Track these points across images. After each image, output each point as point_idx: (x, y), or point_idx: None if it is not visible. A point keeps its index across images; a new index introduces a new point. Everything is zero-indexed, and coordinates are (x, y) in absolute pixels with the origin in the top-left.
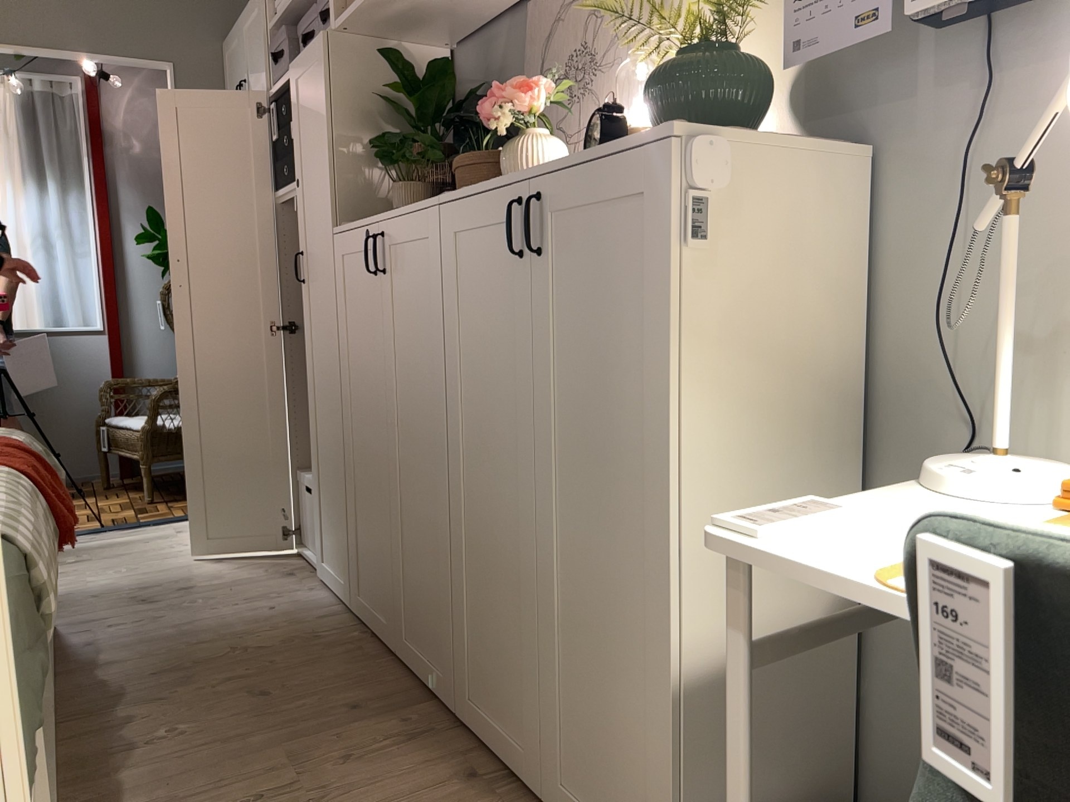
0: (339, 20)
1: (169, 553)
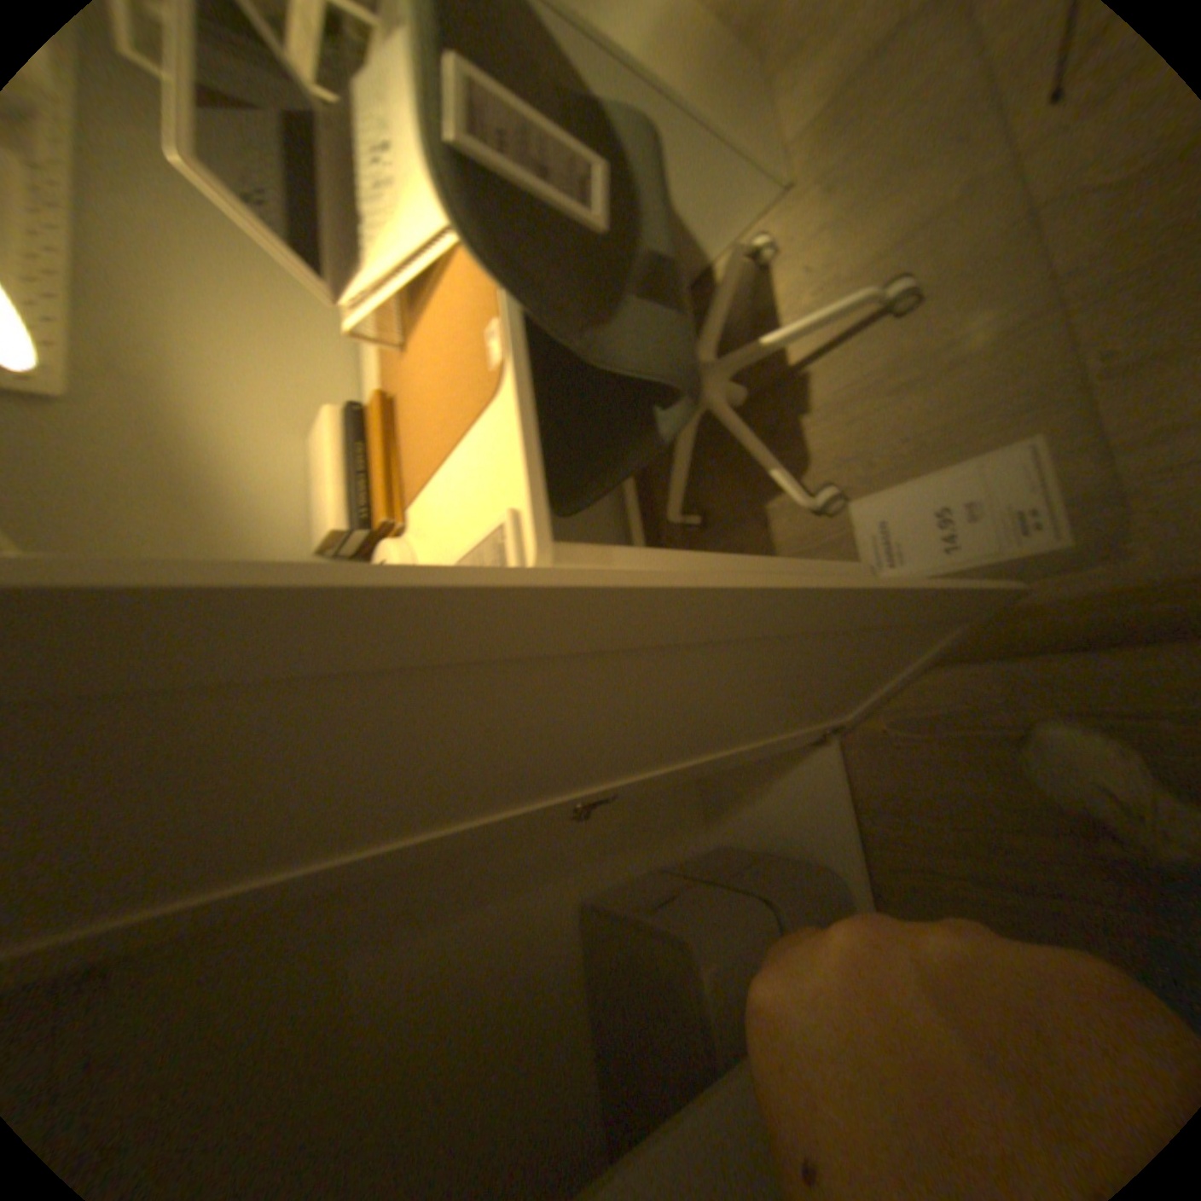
0: None
1: None
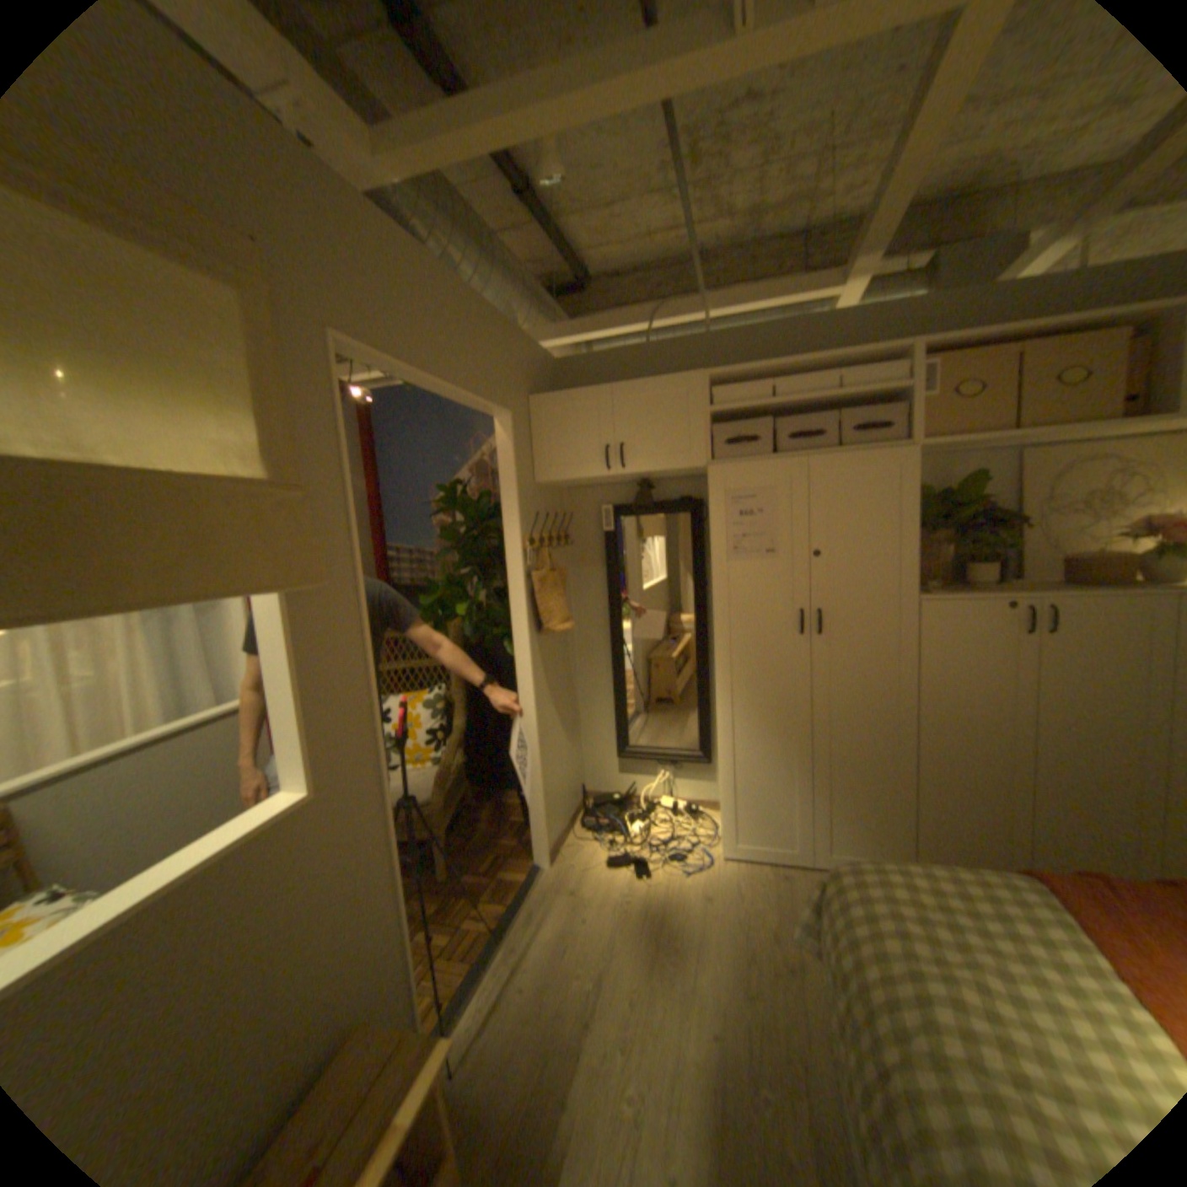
0: (935, 444)
1: (645, 919)
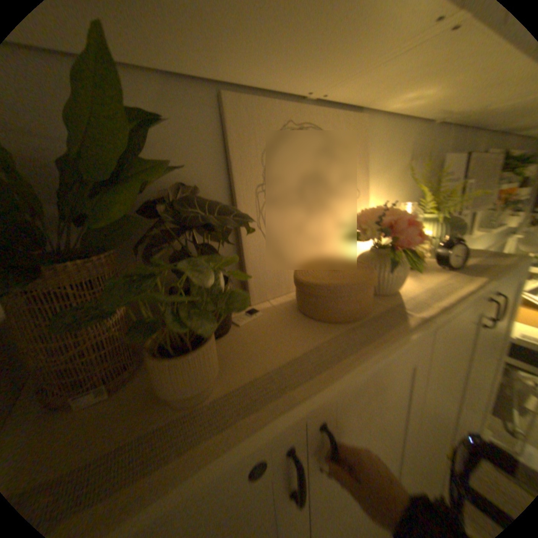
0: None
1: None
